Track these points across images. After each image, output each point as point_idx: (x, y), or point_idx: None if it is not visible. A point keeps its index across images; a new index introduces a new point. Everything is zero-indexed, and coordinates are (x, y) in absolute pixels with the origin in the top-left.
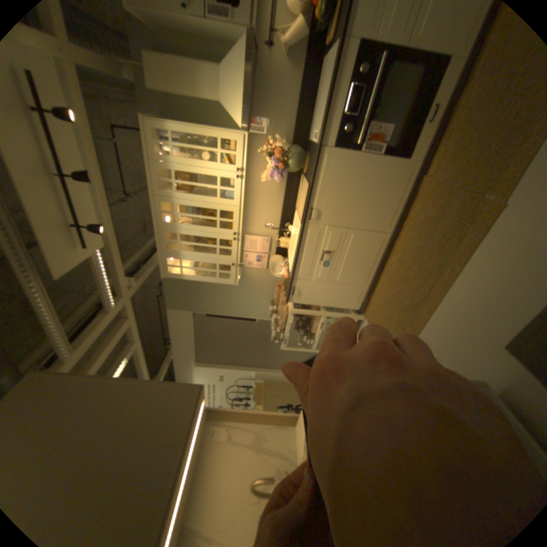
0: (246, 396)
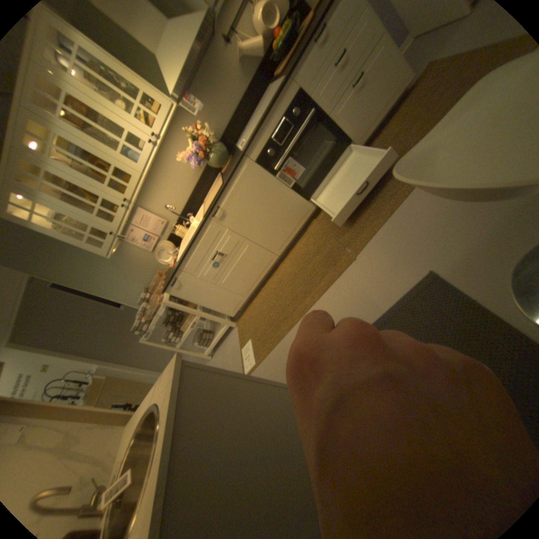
0: (76, 394)
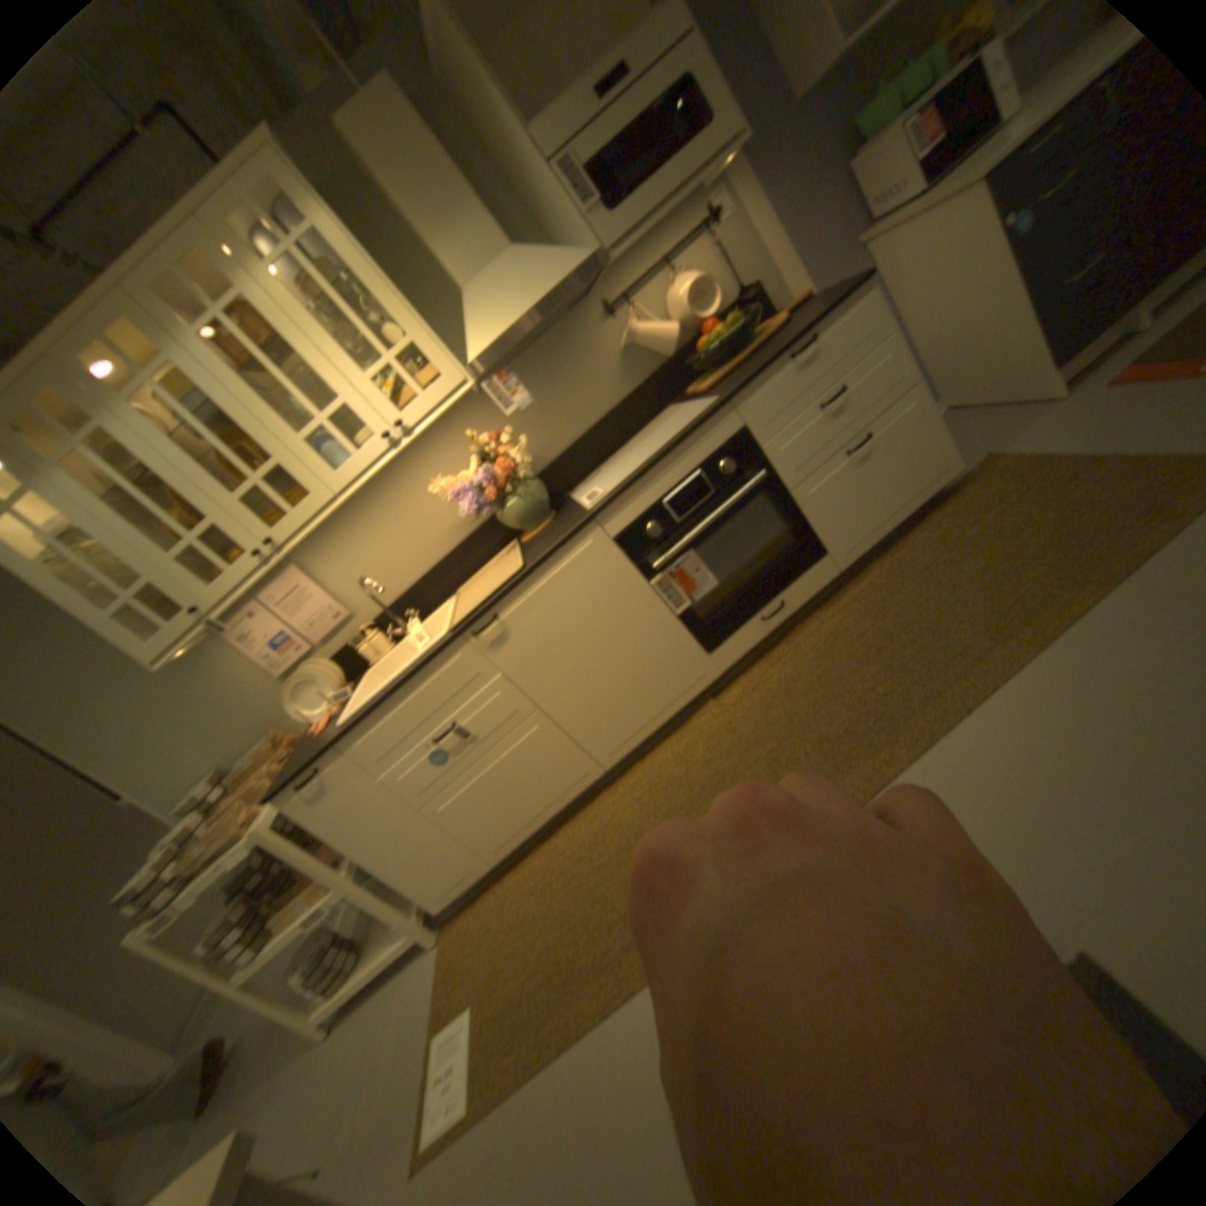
0: None
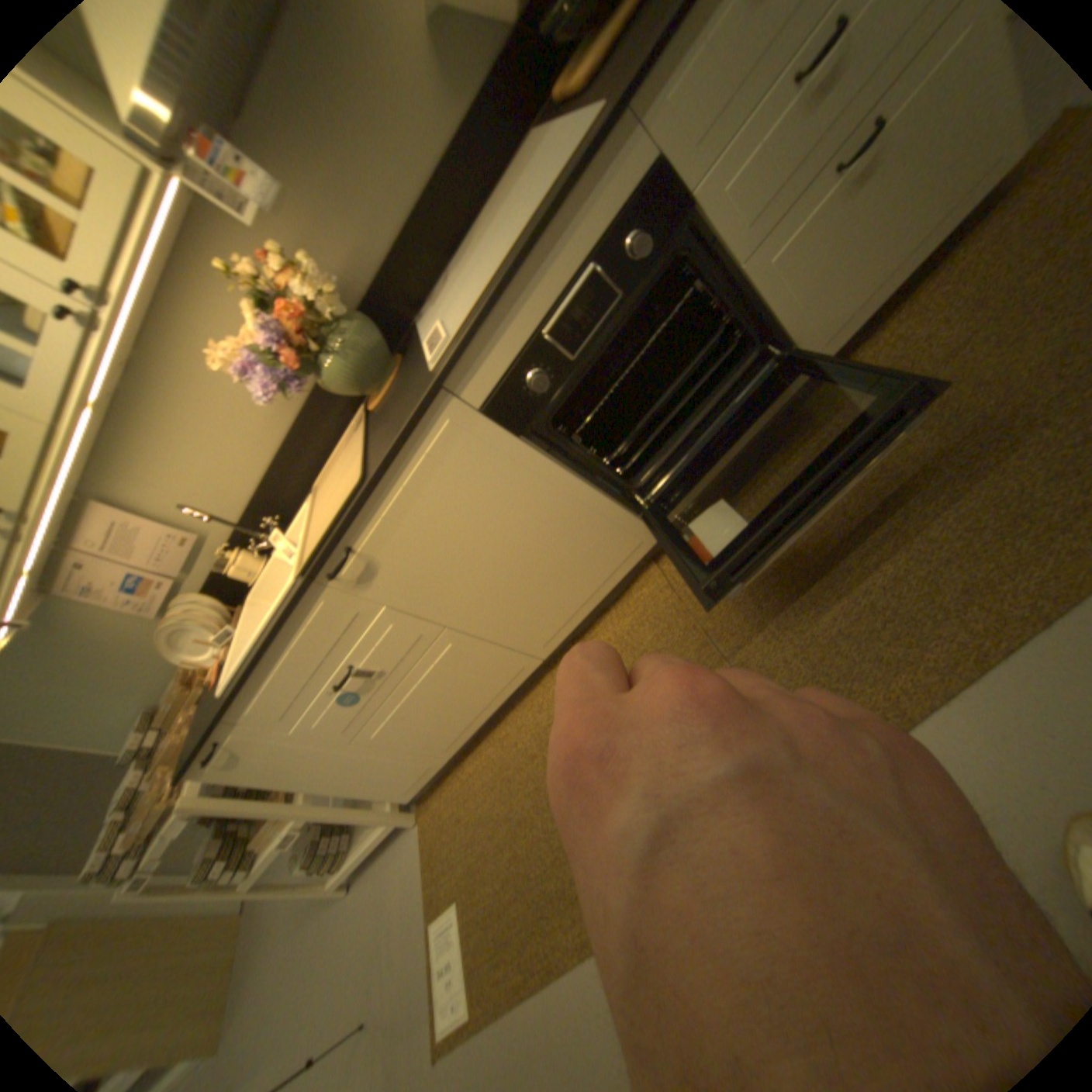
0: None
